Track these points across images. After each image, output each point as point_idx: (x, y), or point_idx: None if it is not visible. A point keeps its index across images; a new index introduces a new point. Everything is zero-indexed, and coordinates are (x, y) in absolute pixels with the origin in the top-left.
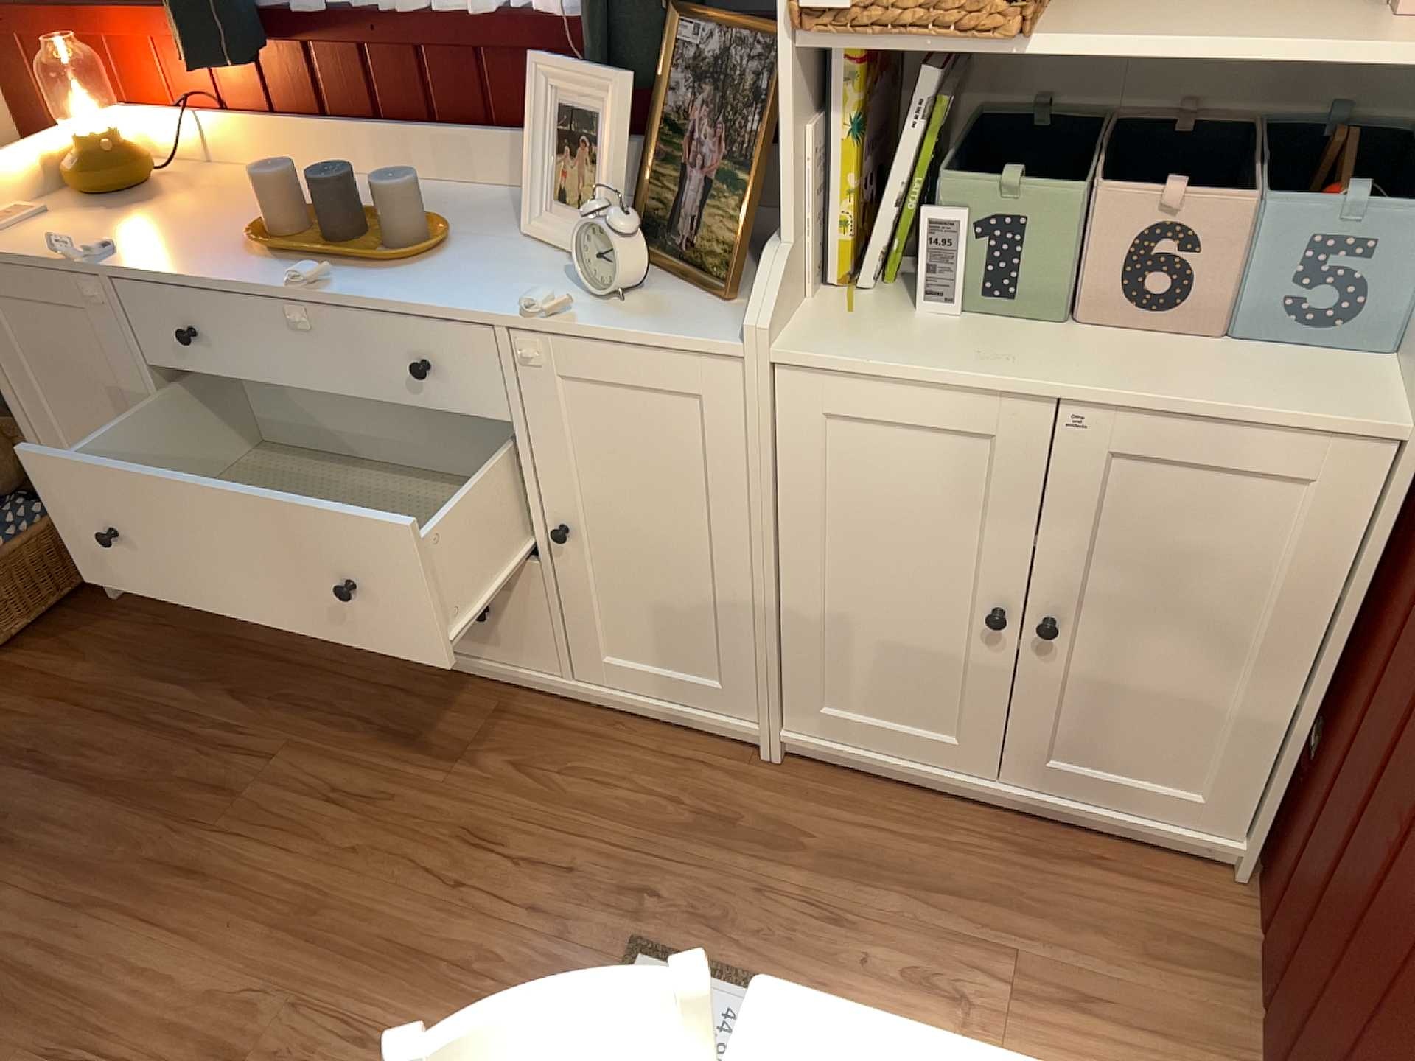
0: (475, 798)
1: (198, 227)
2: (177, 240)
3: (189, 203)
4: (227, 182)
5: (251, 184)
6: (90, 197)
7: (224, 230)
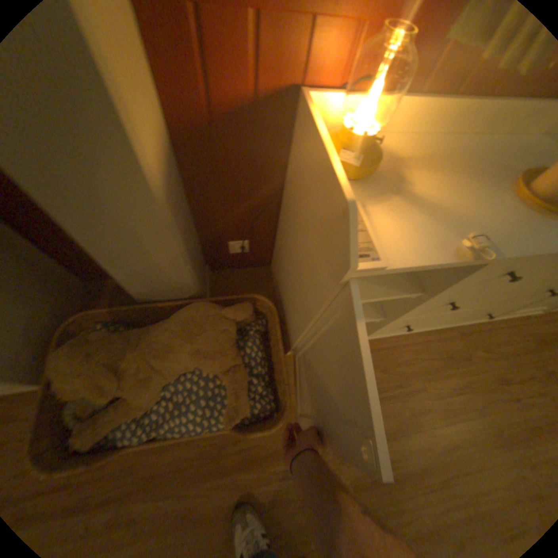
0: (489, 369)
1: (478, 200)
2: (490, 215)
3: (423, 174)
4: (406, 150)
5: (422, 149)
6: (357, 182)
7: (494, 199)
